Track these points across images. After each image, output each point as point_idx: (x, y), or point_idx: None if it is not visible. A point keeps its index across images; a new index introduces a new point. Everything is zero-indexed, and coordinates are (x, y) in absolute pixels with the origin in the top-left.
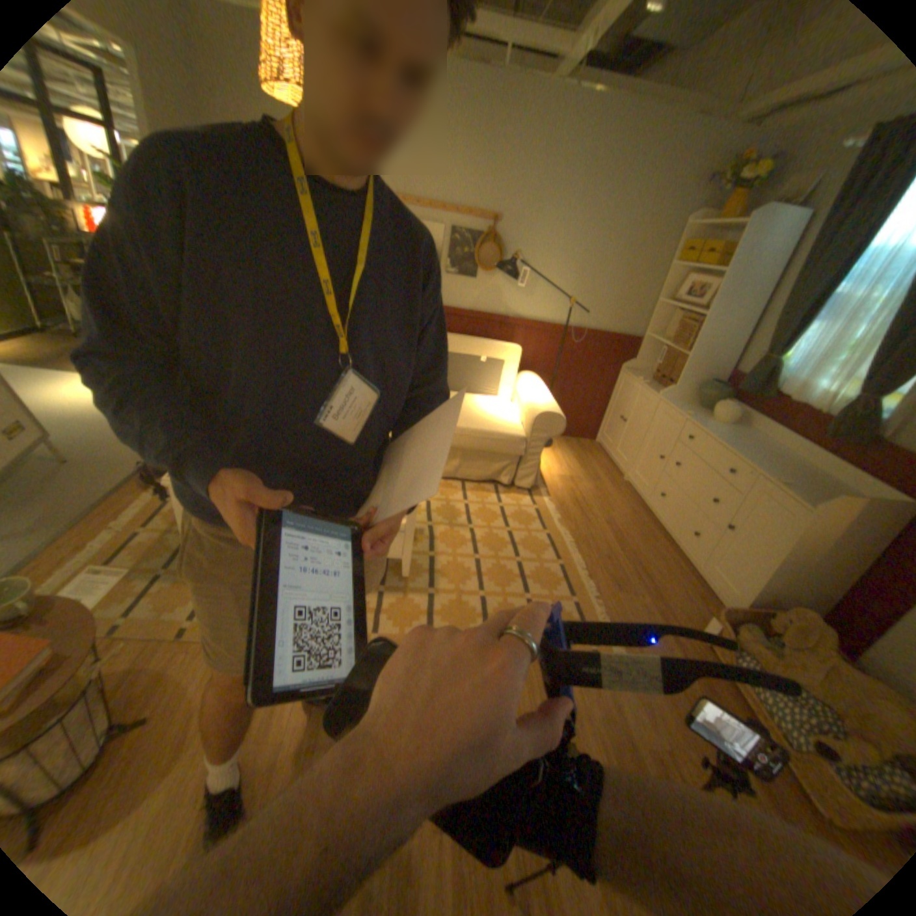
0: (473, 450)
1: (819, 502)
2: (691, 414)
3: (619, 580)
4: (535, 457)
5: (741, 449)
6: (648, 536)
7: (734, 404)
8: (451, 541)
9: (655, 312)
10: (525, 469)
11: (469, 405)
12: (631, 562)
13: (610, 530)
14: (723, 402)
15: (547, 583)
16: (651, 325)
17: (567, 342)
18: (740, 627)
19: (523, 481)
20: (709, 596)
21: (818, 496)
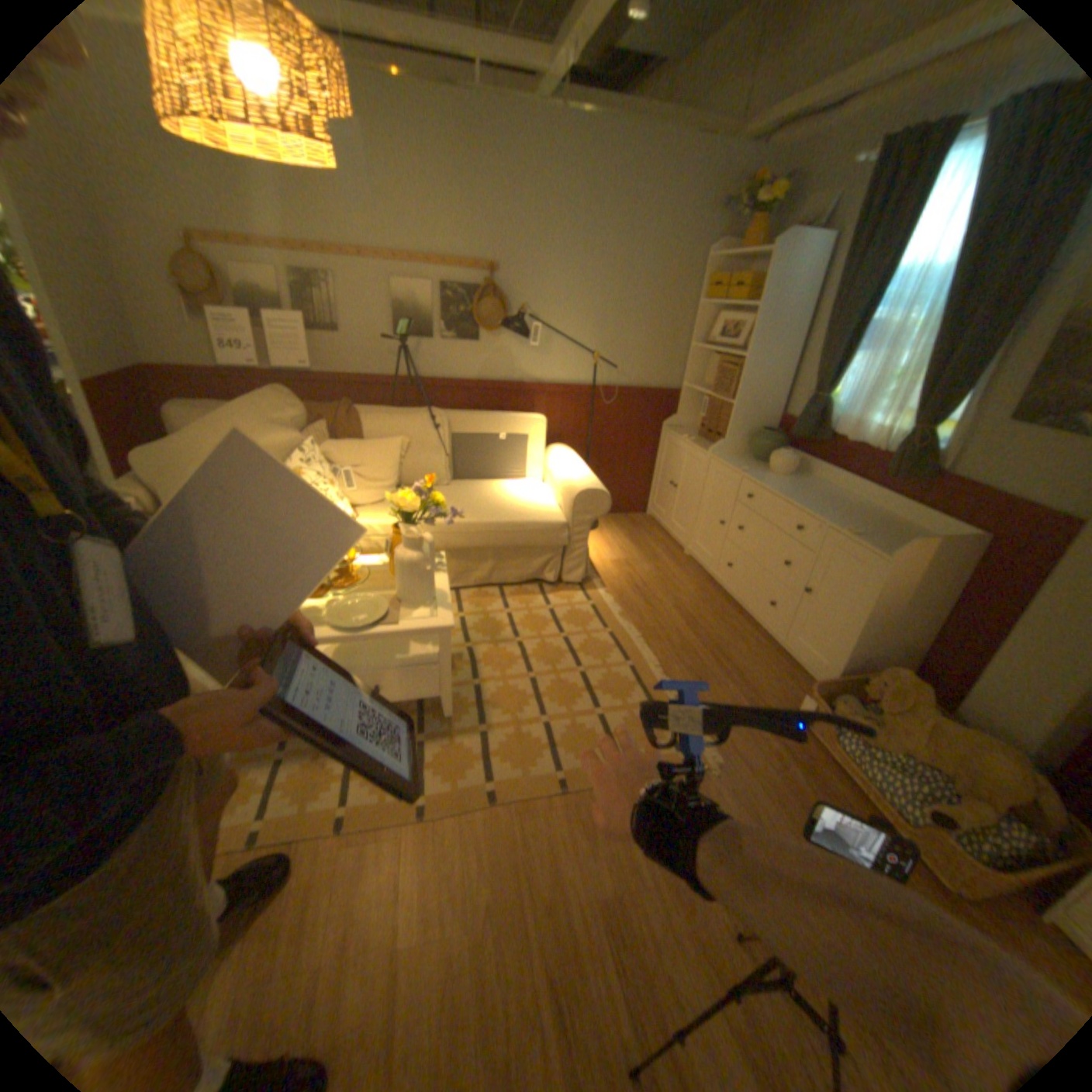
0: (507, 547)
1: (892, 548)
2: (746, 469)
3: (698, 671)
4: (581, 544)
5: (804, 502)
6: (721, 615)
7: (789, 452)
8: (497, 661)
9: (690, 359)
10: (572, 559)
11: (494, 494)
12: (708, 647)
13: (679, 614)
14: (777, 452)
15: (618, 691)
16: (687, 374)
17: (597, 404)
18: (835, 700)
19: (571, 574)
20: (796, 671)
21: (891, 542)
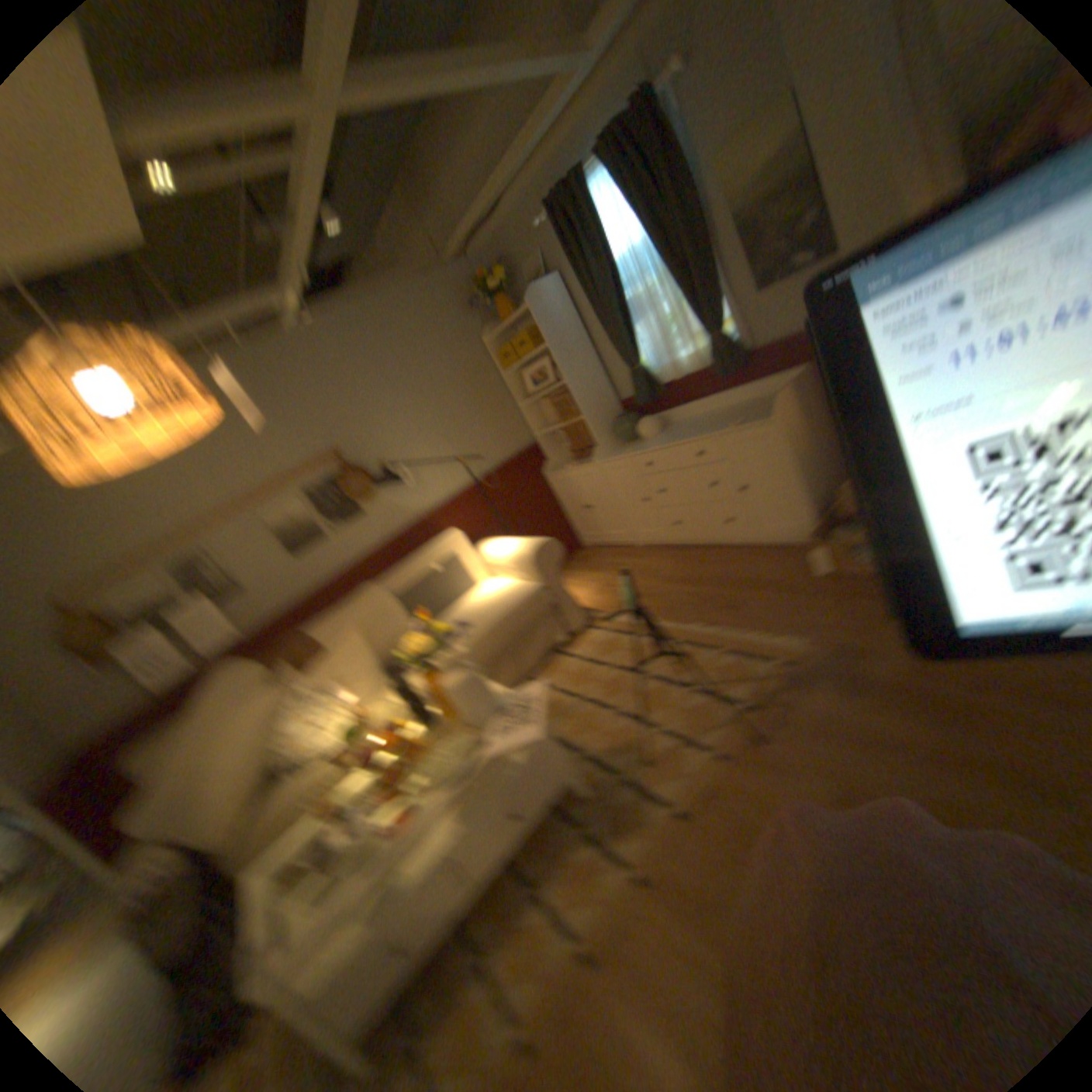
0: (507, 635)
1: (765, 412)
2: (627, 448)
3: (724, 602)
4: (560, 590)
5: (684, 434)
6: (699, 558)
7: (645, 416)
8: (577, 722)
9: (523, 413)
10: (562, 607)
11: (461, 608)
12: (713, 584)
13: (671, 582)
14: (637, 422)
15: (685, 661)
16: (529, 424)
17: (483, 491)
18: (825, 537)
19: (570, 620)
20: (783, 548)
21: (760, 411)
